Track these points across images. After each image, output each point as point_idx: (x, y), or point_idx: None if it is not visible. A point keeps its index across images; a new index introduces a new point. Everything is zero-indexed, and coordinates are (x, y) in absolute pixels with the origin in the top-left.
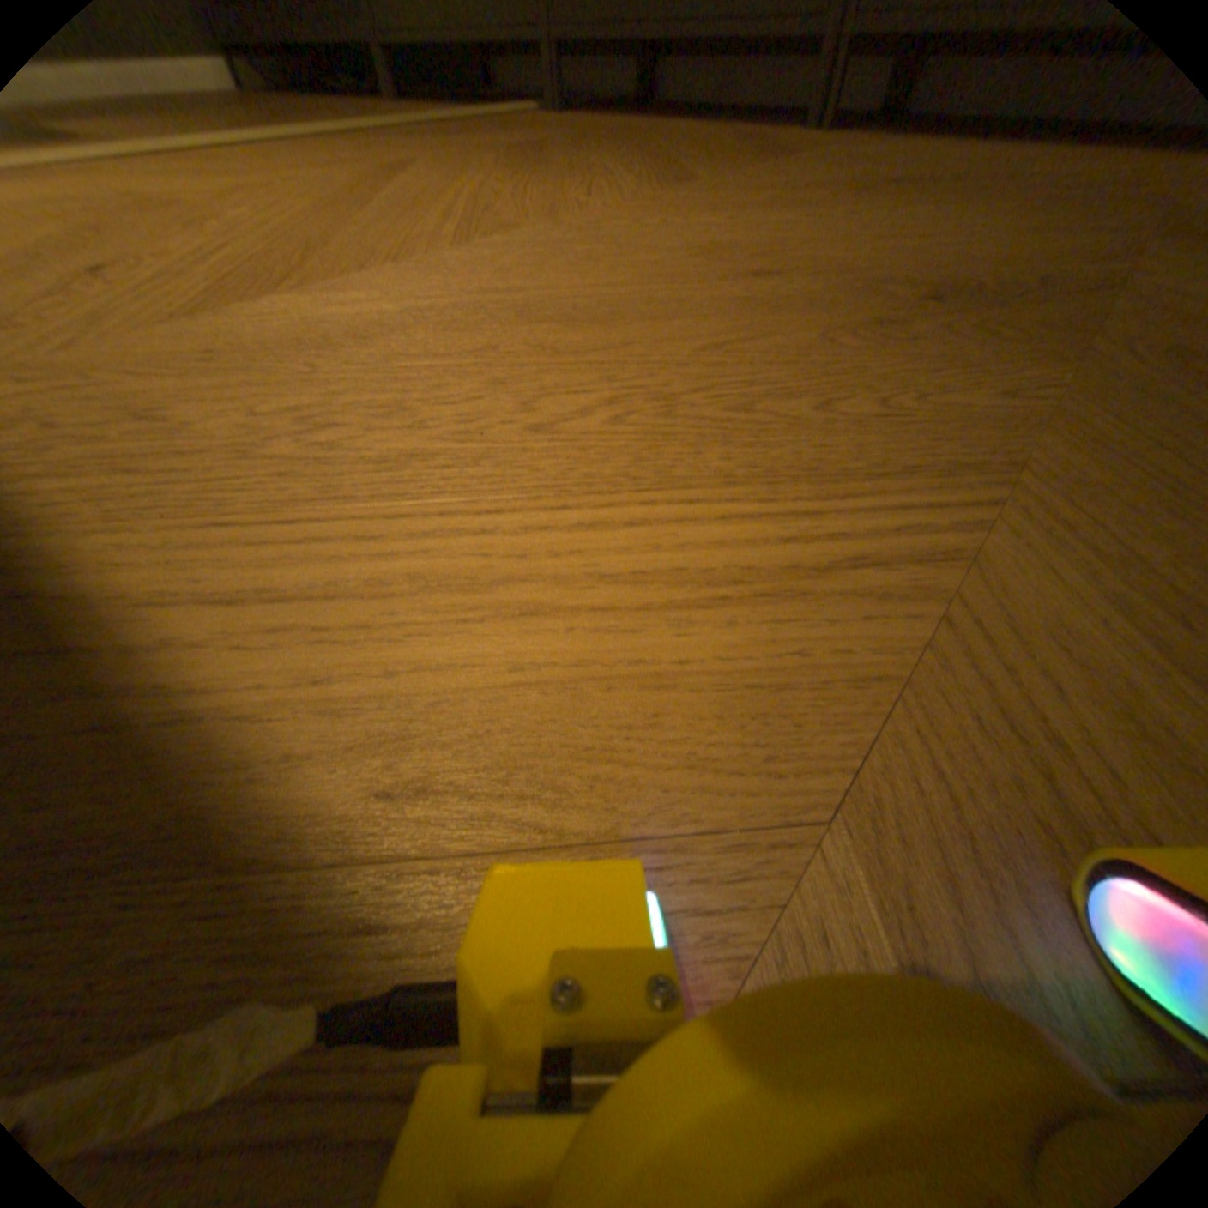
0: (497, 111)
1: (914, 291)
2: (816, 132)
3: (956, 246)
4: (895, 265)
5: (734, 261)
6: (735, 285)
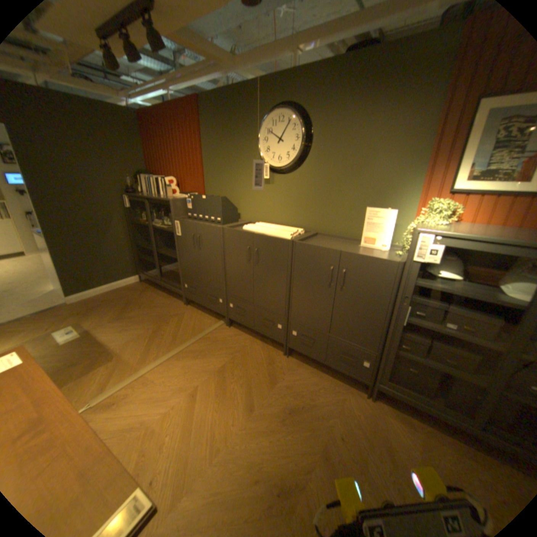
0: (213, 329)
1: (274, 491)
2: (283, 360)
3: (287, 464)
4: (275, 476)
5: (251, 474)
6: (249, 488)
